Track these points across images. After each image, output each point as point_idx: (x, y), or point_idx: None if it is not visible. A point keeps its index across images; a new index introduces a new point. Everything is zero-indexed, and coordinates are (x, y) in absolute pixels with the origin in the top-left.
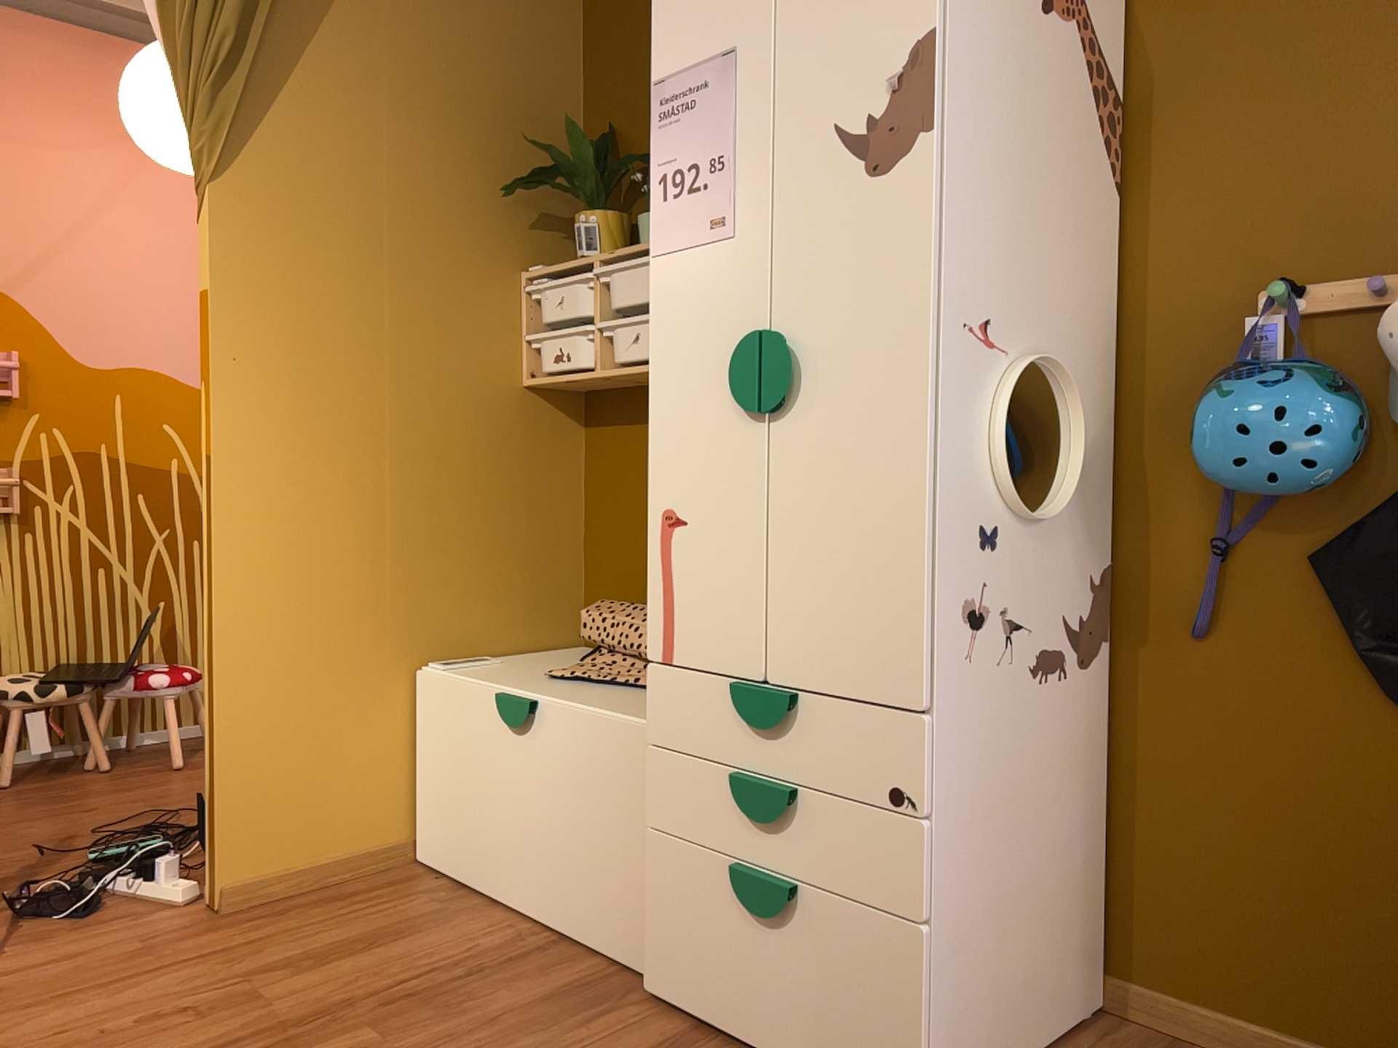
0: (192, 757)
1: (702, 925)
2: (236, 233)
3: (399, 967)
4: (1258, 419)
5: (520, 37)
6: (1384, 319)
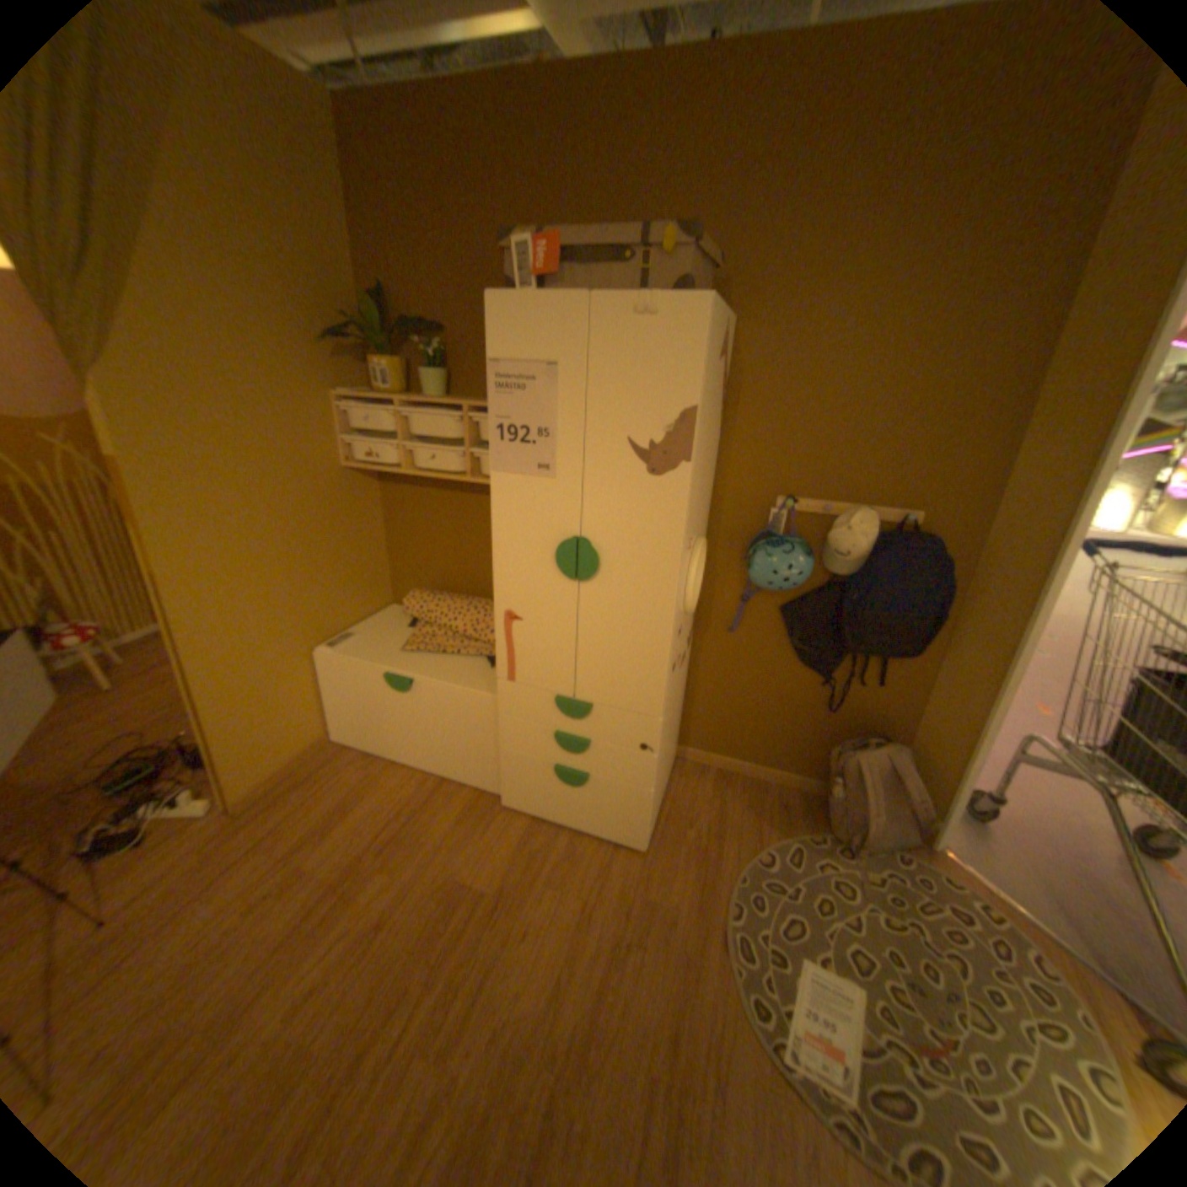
0: (110, 679)
1: (535, 785)
2: (121, 409)
3: (369, 825)
4: (781, 570)
5: (299, 202)
6: (831, 528)
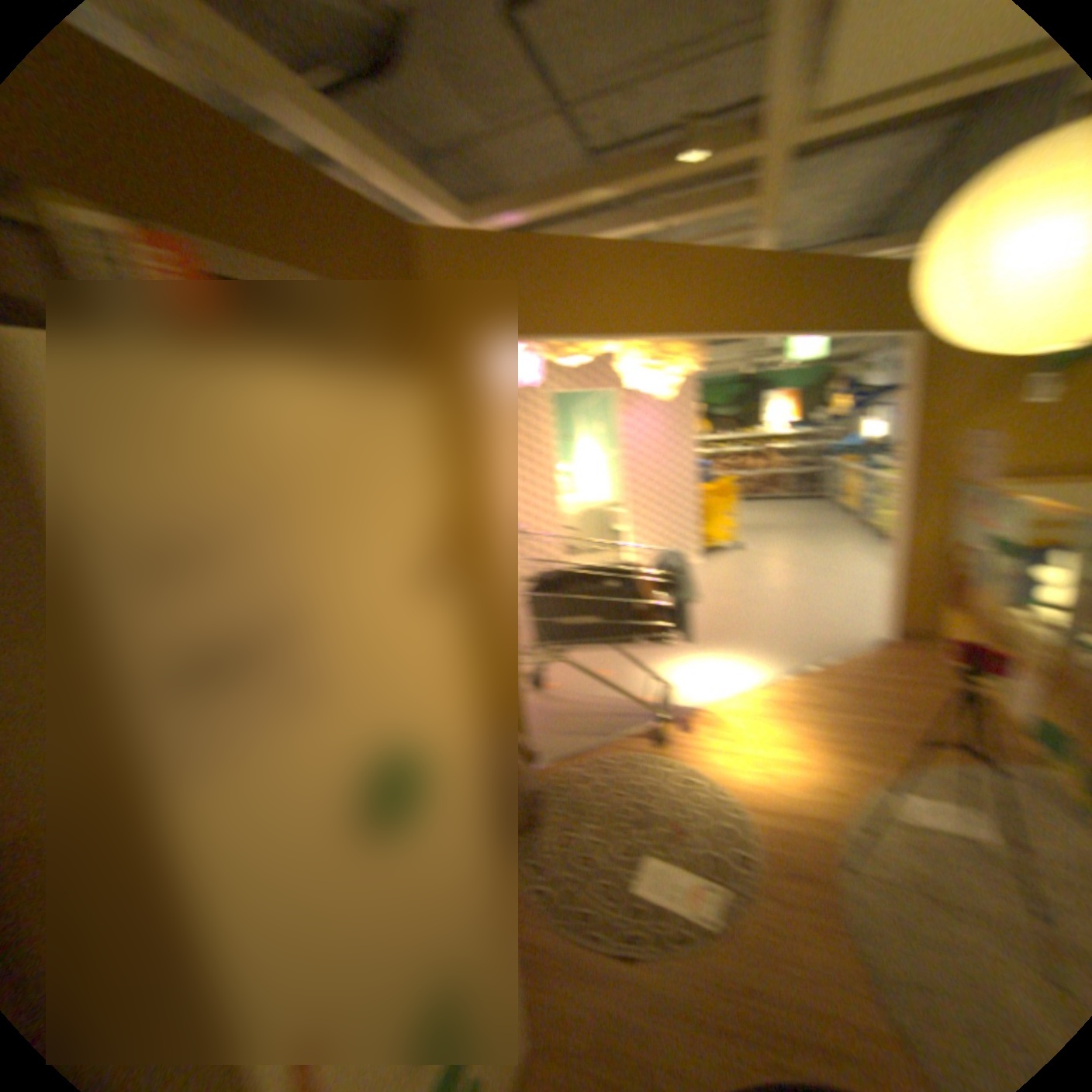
0: None
1: None
2: None
3: None
4: None
5: None
6: None
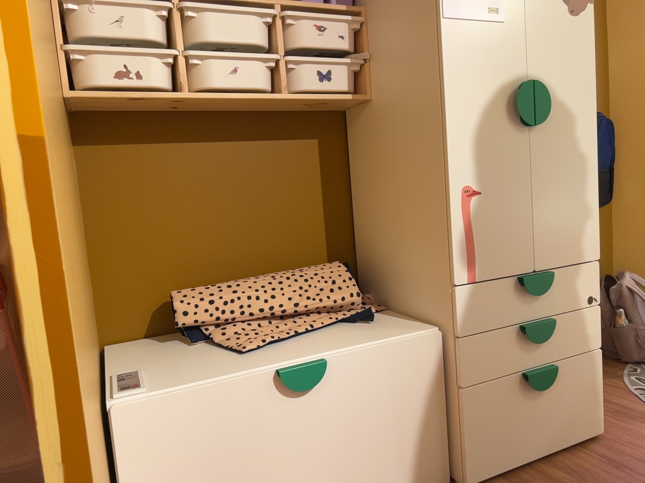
0: None
1: (505, 419)
2: None
3: None
4: None
5: None
6: None
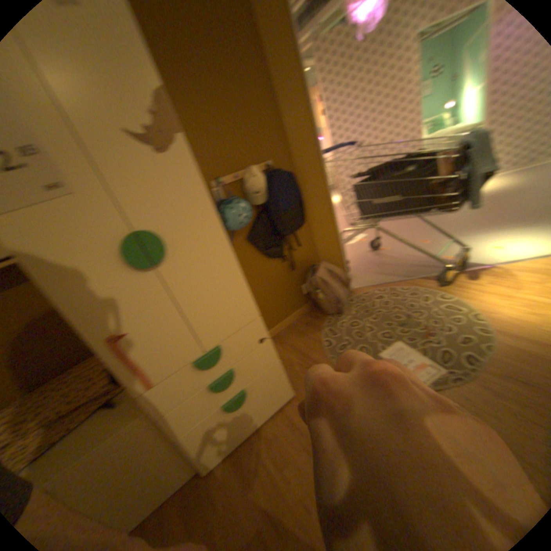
0: None
1: (218, 433)
2: None
3: None
4: (243, 211)
5: None
6: (246, 182)
